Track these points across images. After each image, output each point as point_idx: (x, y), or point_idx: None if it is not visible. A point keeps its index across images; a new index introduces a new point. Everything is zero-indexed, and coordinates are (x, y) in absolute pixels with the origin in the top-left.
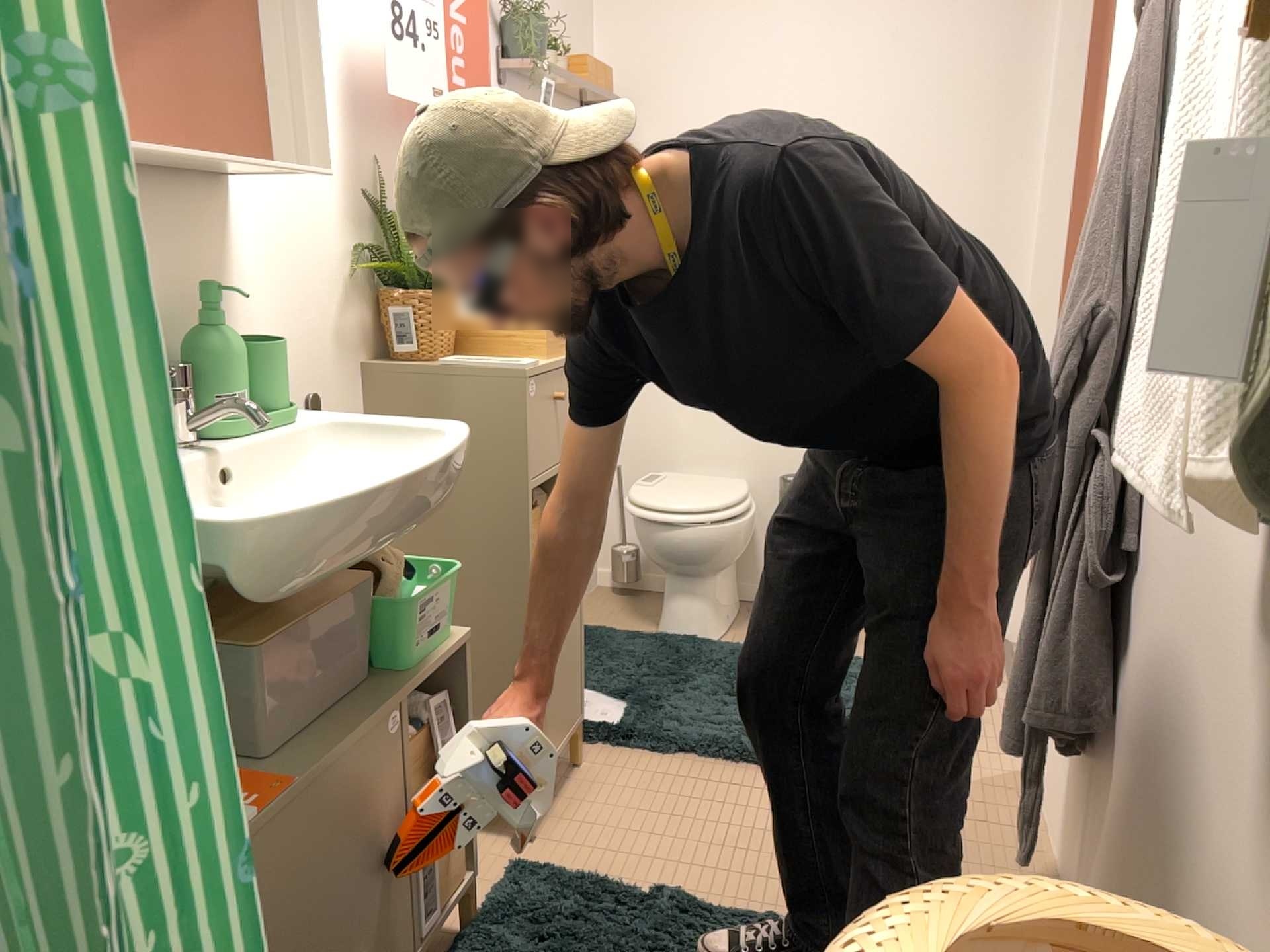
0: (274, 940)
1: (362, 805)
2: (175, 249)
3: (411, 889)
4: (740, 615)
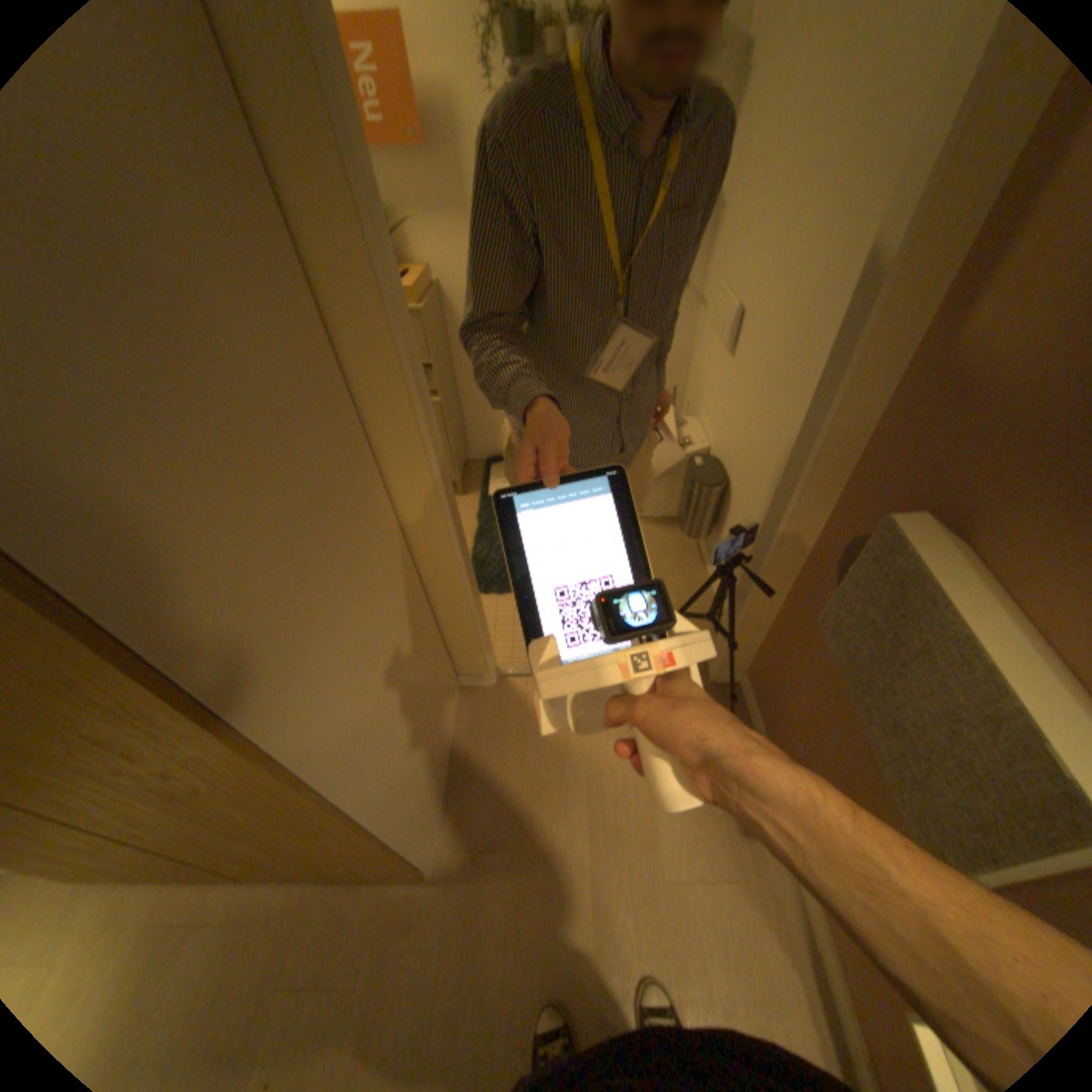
0: None
1: None
2: None
3: None
4: (663, 517)
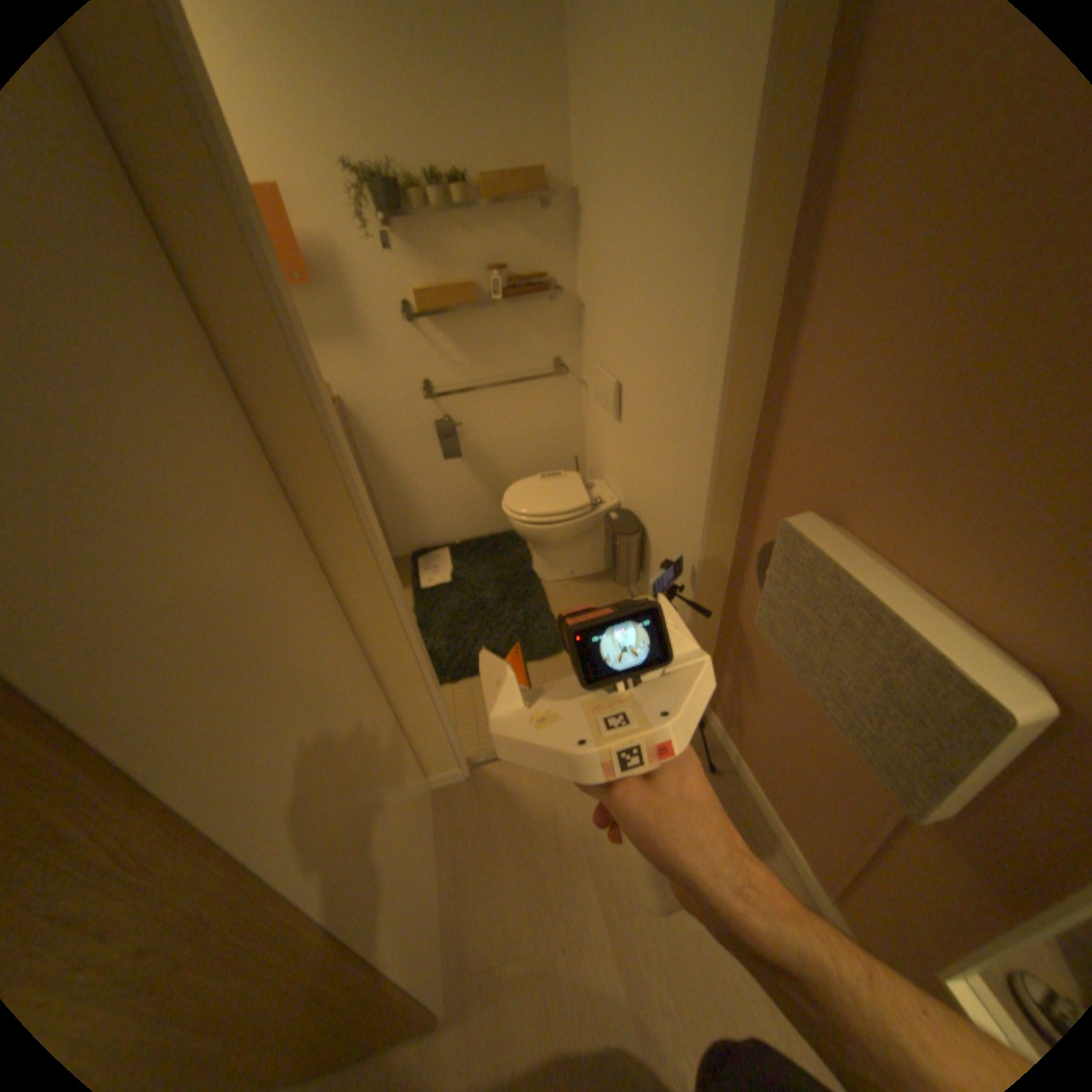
0: None
1: None
2: None
3: None
4: (592, 574)
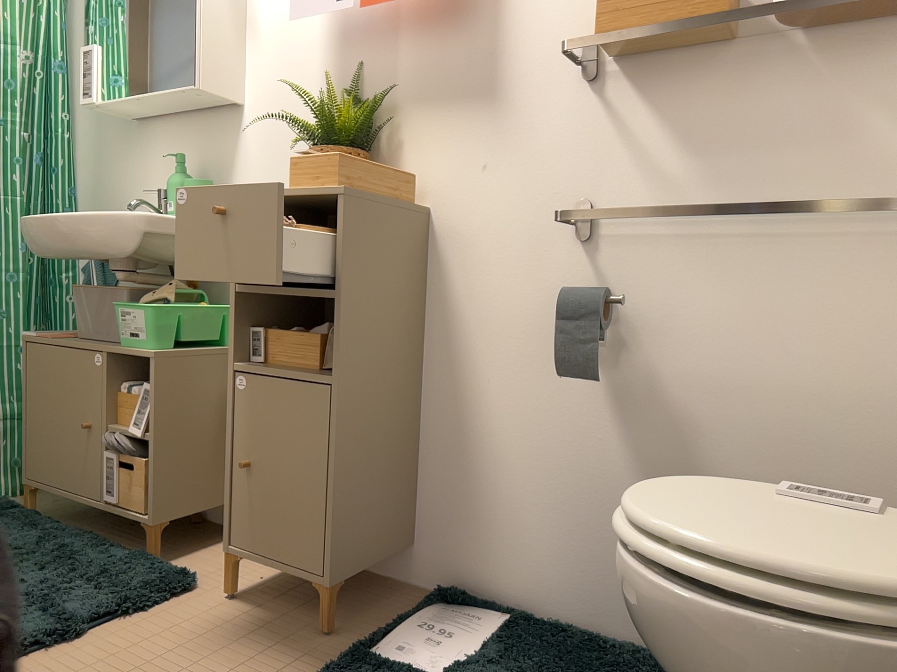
0: (34, 393)
1: (73, 382)
2: (207, 144)
3: (96, 460)
4: None
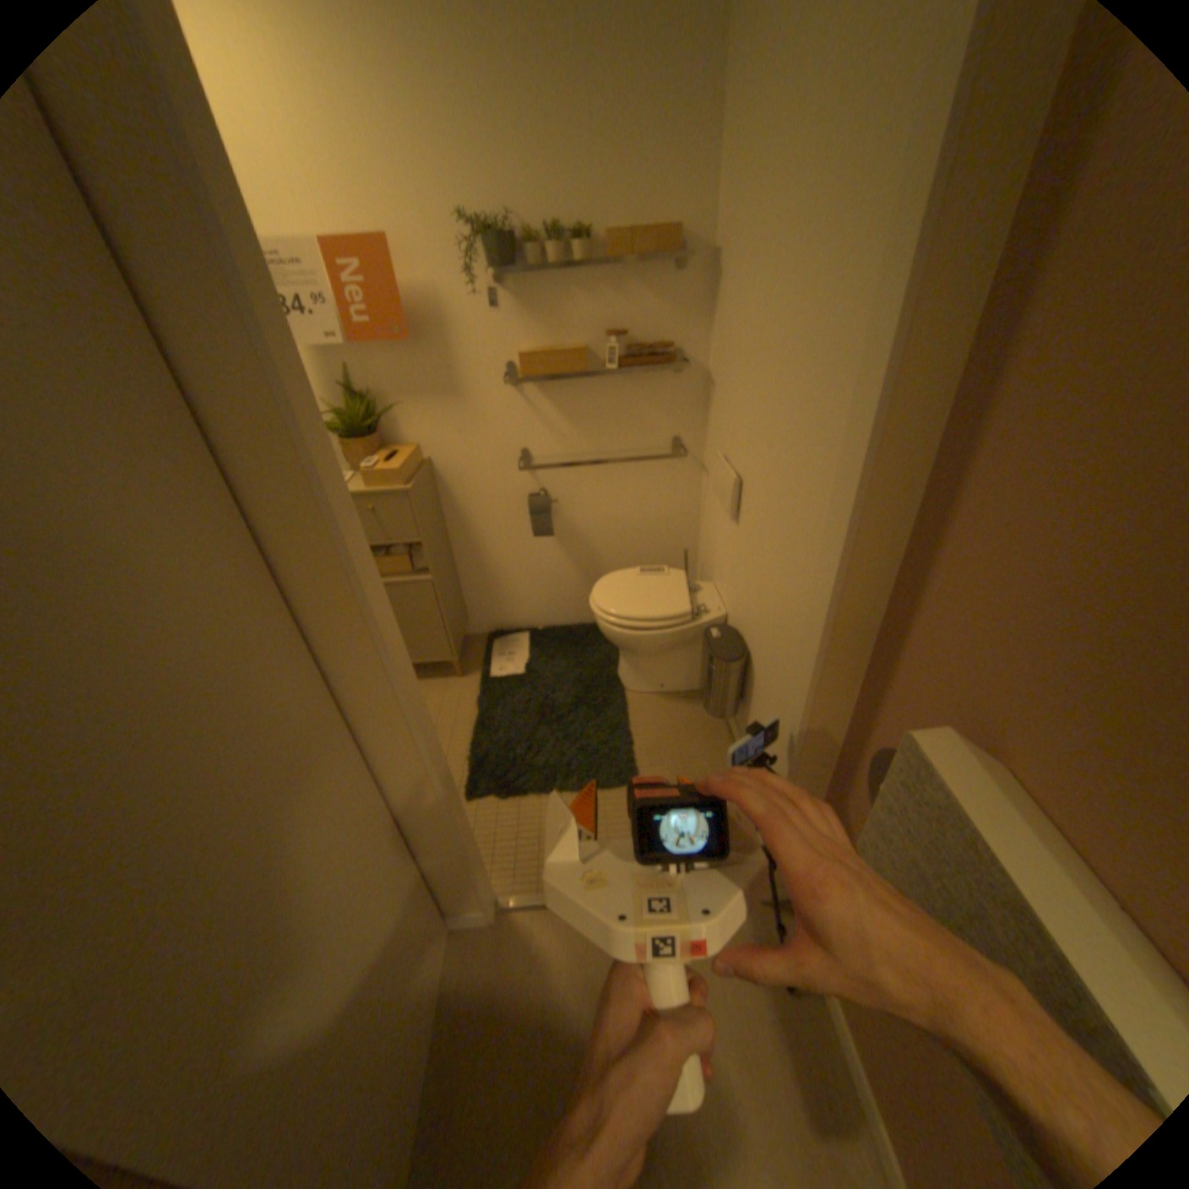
0: None
1: None
2: None
3: None
4: (686, 691)
